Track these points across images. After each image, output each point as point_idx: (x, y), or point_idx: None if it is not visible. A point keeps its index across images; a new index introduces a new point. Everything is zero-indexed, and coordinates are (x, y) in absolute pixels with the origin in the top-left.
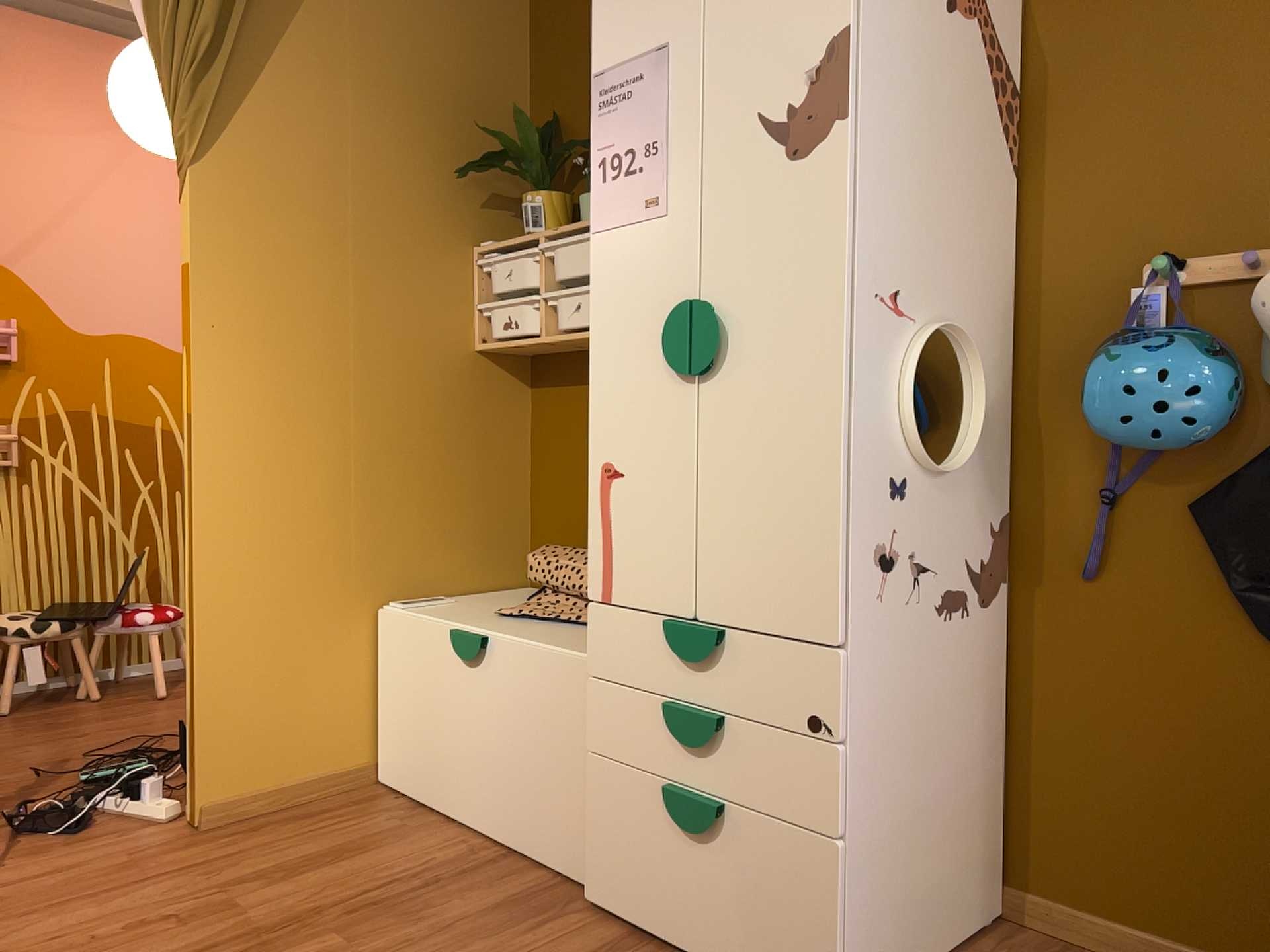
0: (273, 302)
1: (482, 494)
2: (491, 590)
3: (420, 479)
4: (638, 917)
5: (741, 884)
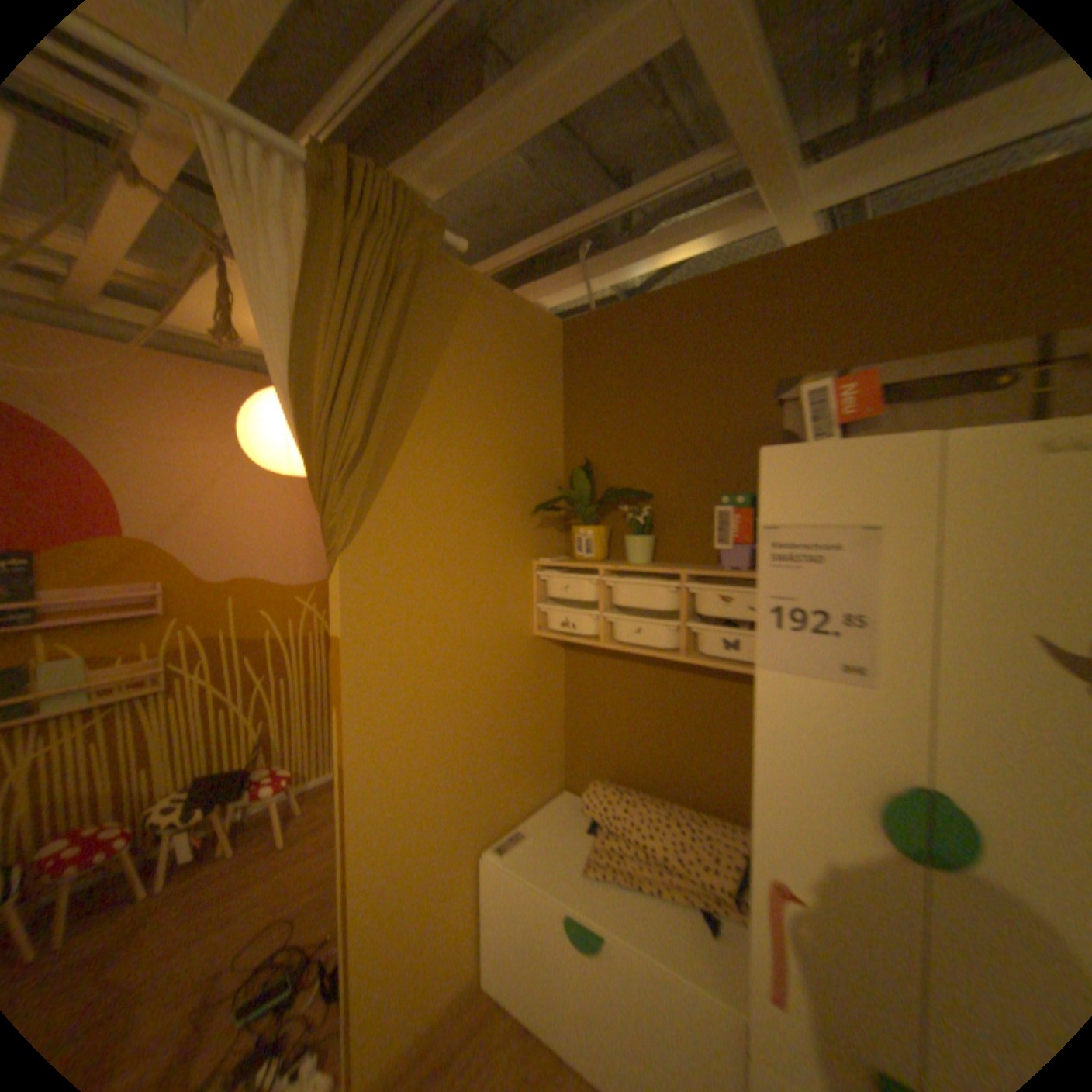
0: (403, 649)
1: (538, 736)
2: (544, 801)
3: (502, 744)
4: None
5: None
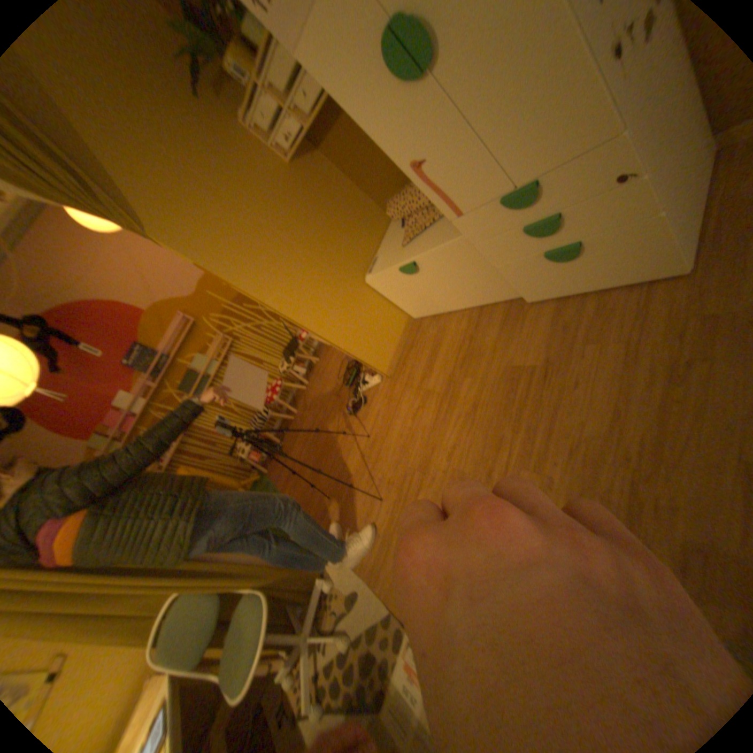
0: (225, 238)
1: (348, 207)
2: (383, 233)
3: (328, 229)
4: (557, 293)
5: (606, 258)
